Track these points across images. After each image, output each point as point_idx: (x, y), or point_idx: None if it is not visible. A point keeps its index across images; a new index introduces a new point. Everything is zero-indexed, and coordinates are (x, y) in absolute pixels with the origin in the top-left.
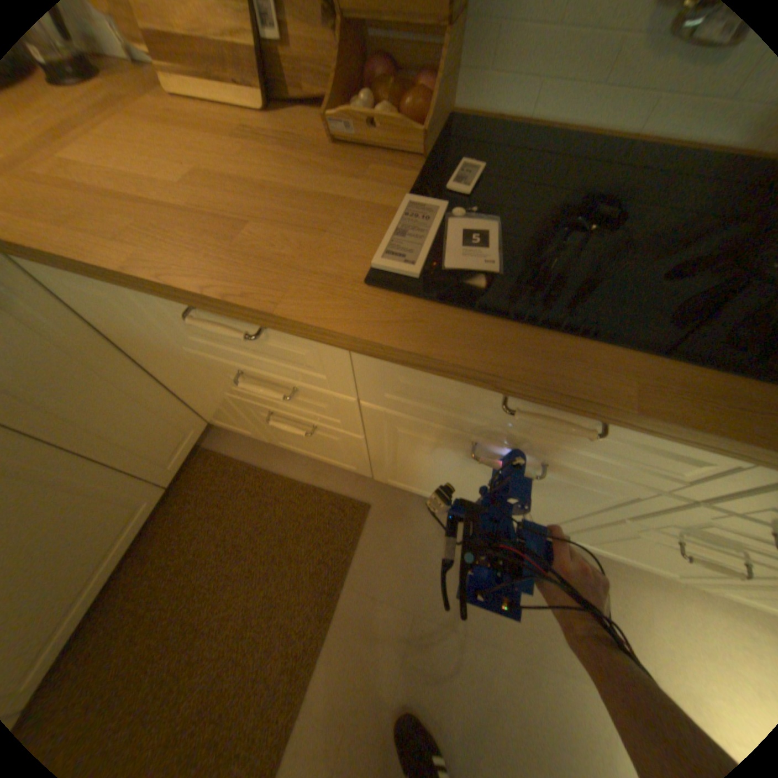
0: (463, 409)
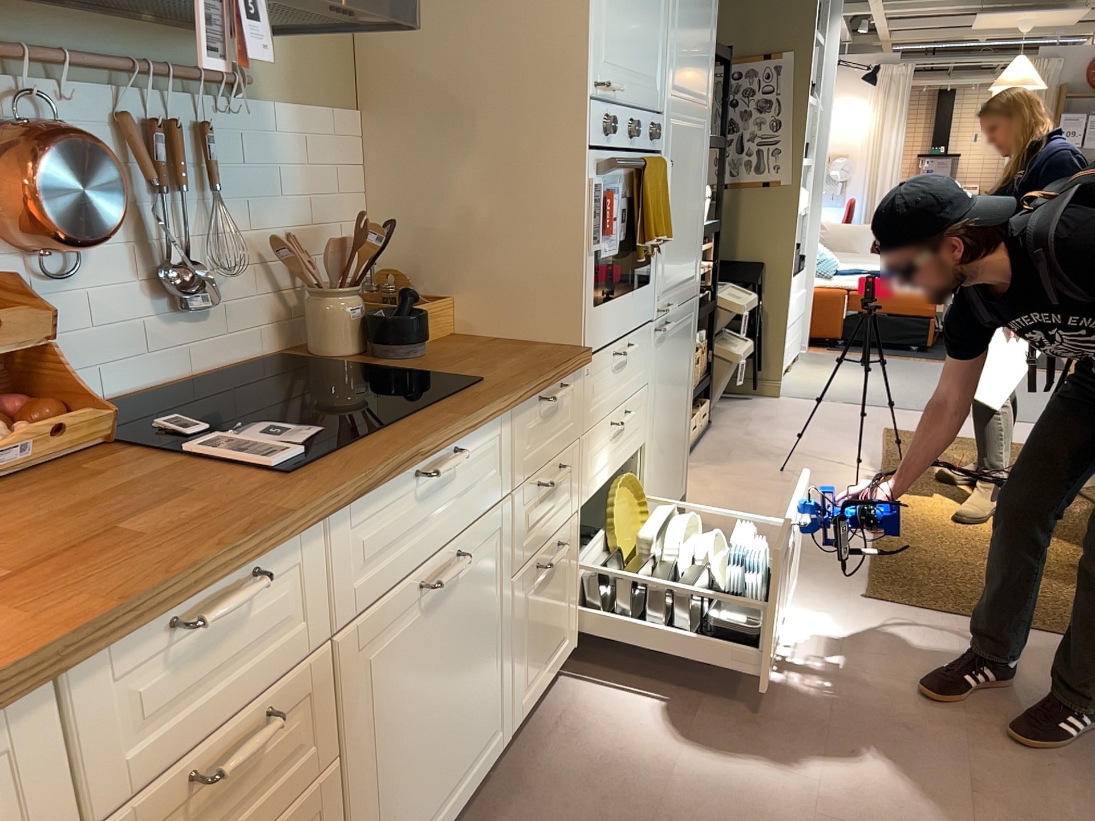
0: (402, 535)
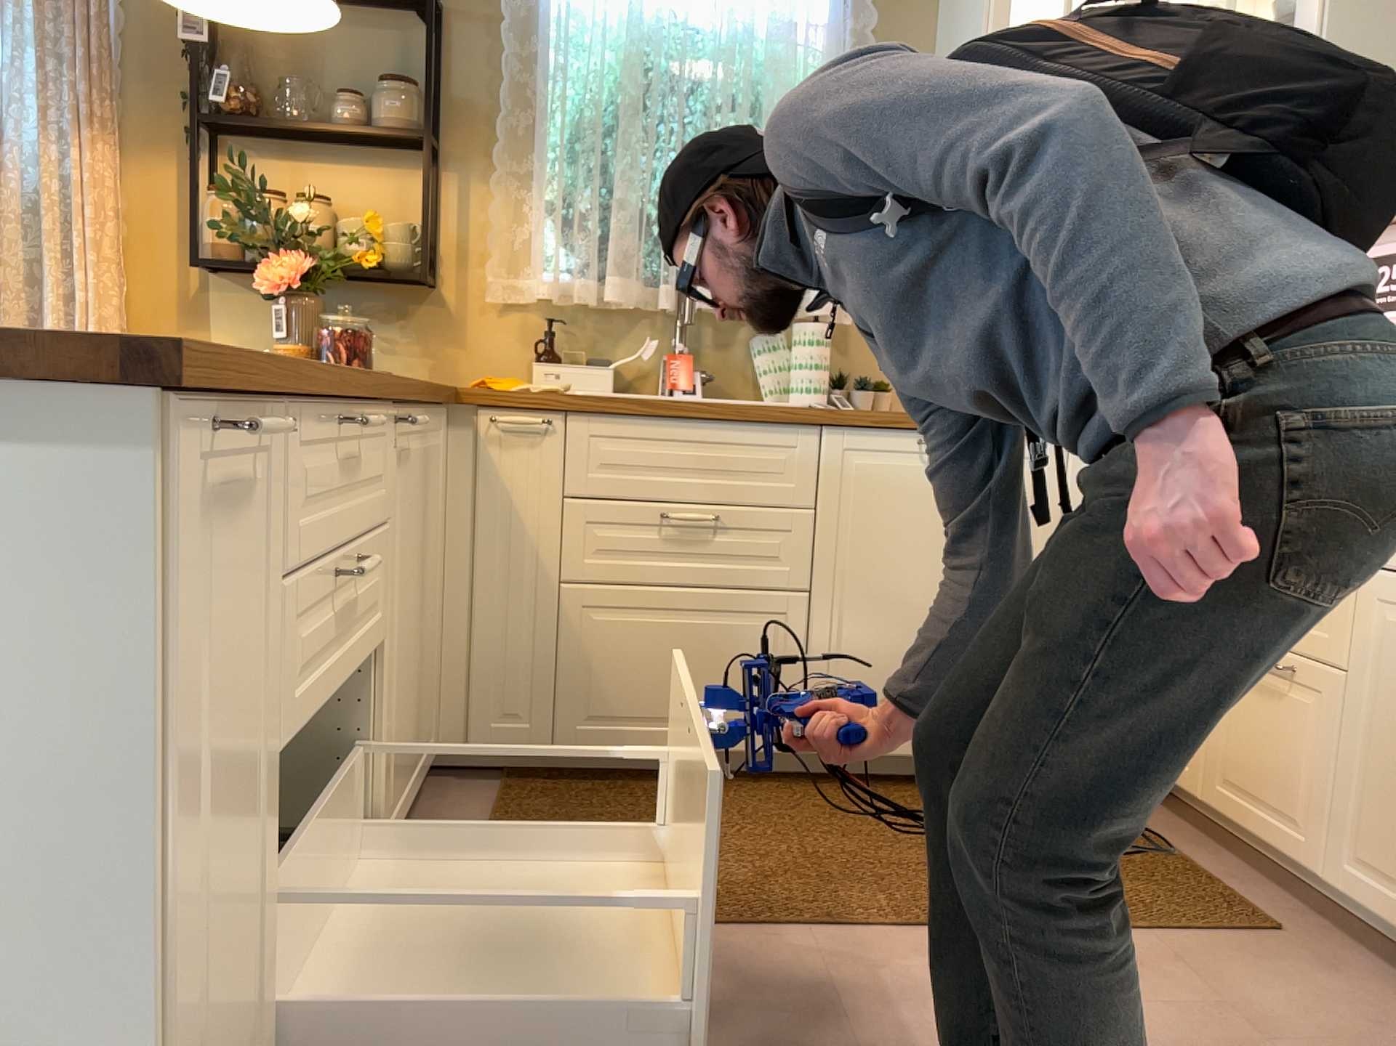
0: None
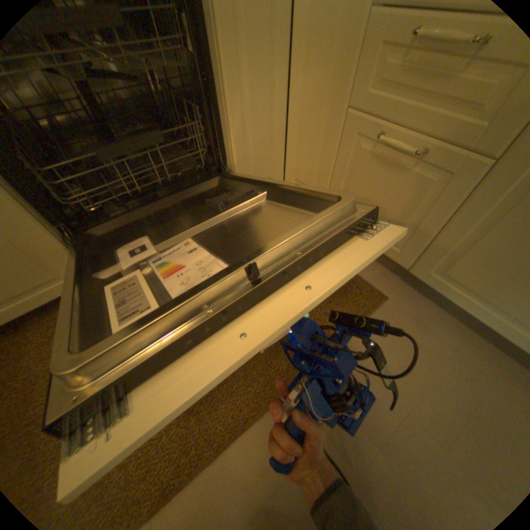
0: None
